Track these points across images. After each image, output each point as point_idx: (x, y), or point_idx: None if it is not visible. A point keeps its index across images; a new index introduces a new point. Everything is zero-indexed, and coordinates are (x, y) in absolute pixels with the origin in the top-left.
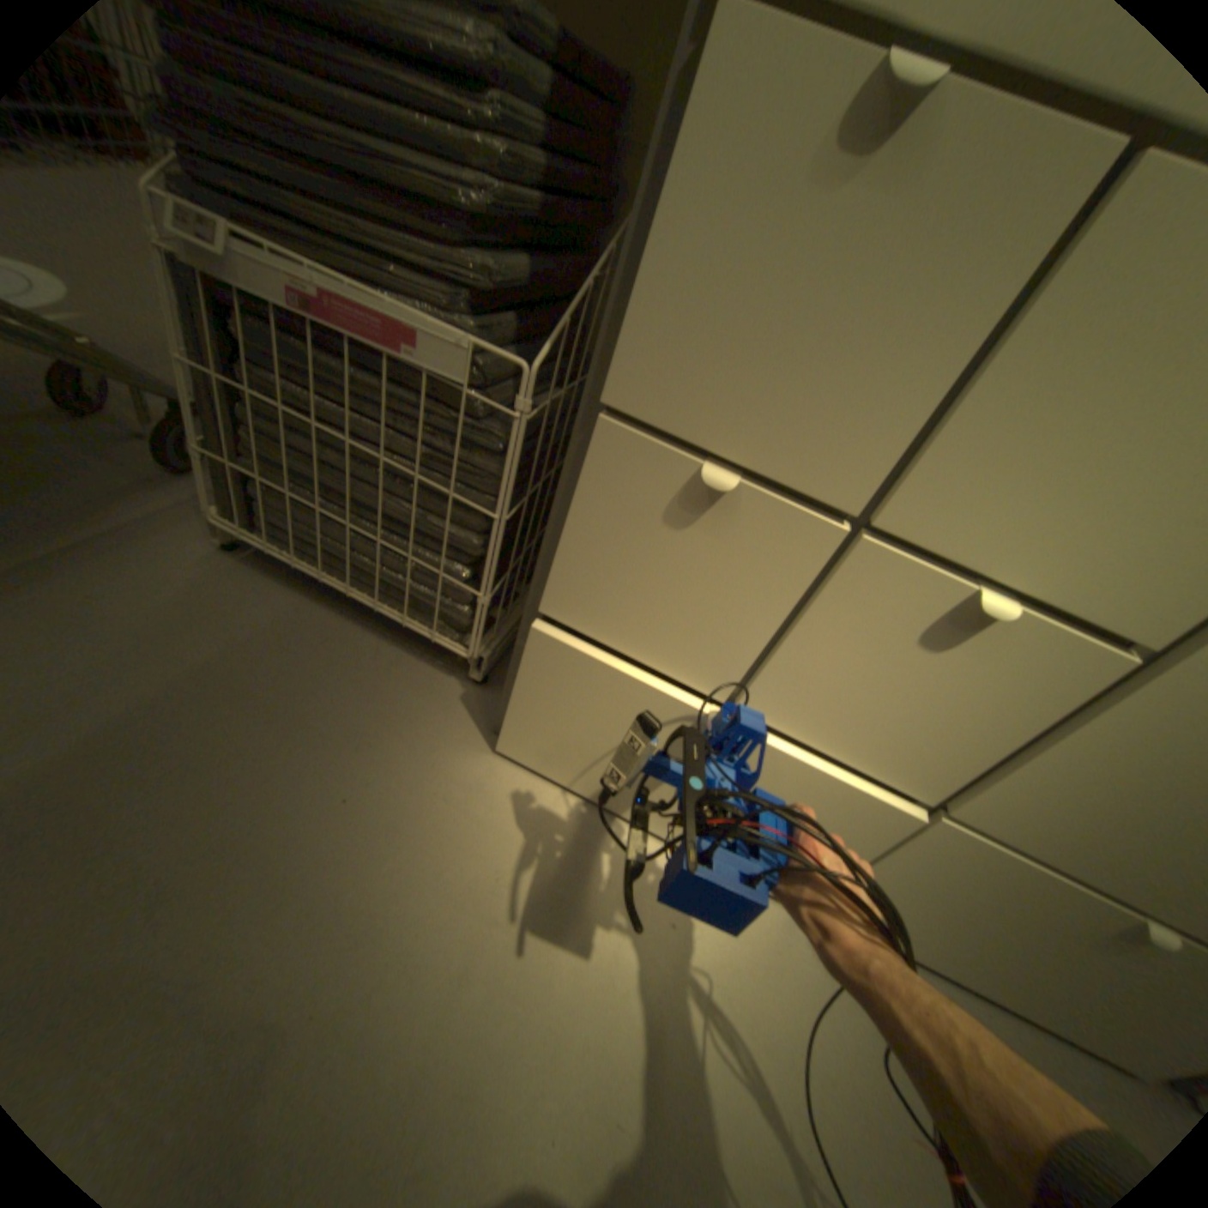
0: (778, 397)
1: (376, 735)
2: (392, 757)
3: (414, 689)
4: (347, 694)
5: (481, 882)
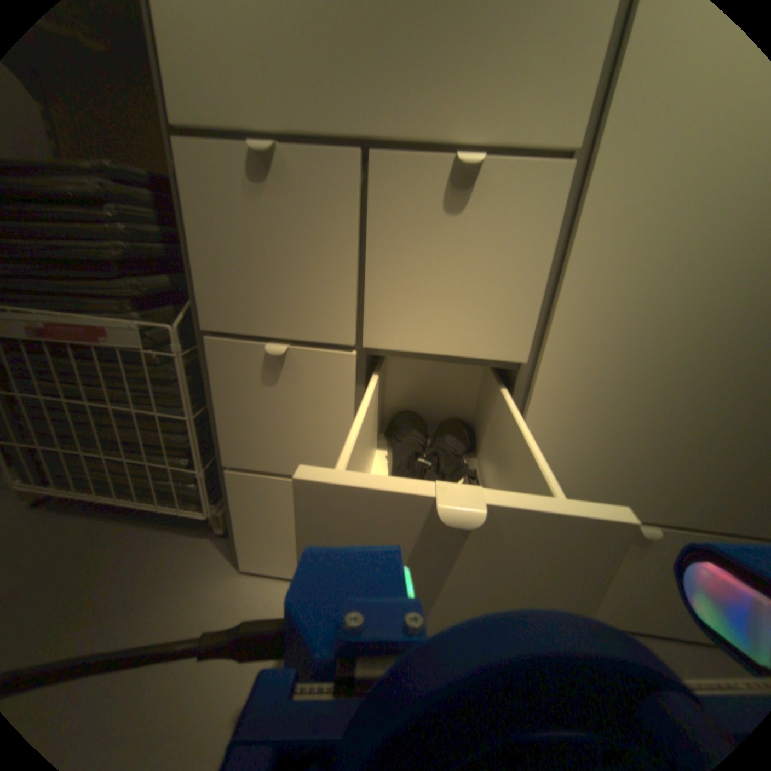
0: (288, 303)
1: (147, 598)
2: (159, 610)
3: (177, 557)
4: (125, 576)
5: (231, 680)
